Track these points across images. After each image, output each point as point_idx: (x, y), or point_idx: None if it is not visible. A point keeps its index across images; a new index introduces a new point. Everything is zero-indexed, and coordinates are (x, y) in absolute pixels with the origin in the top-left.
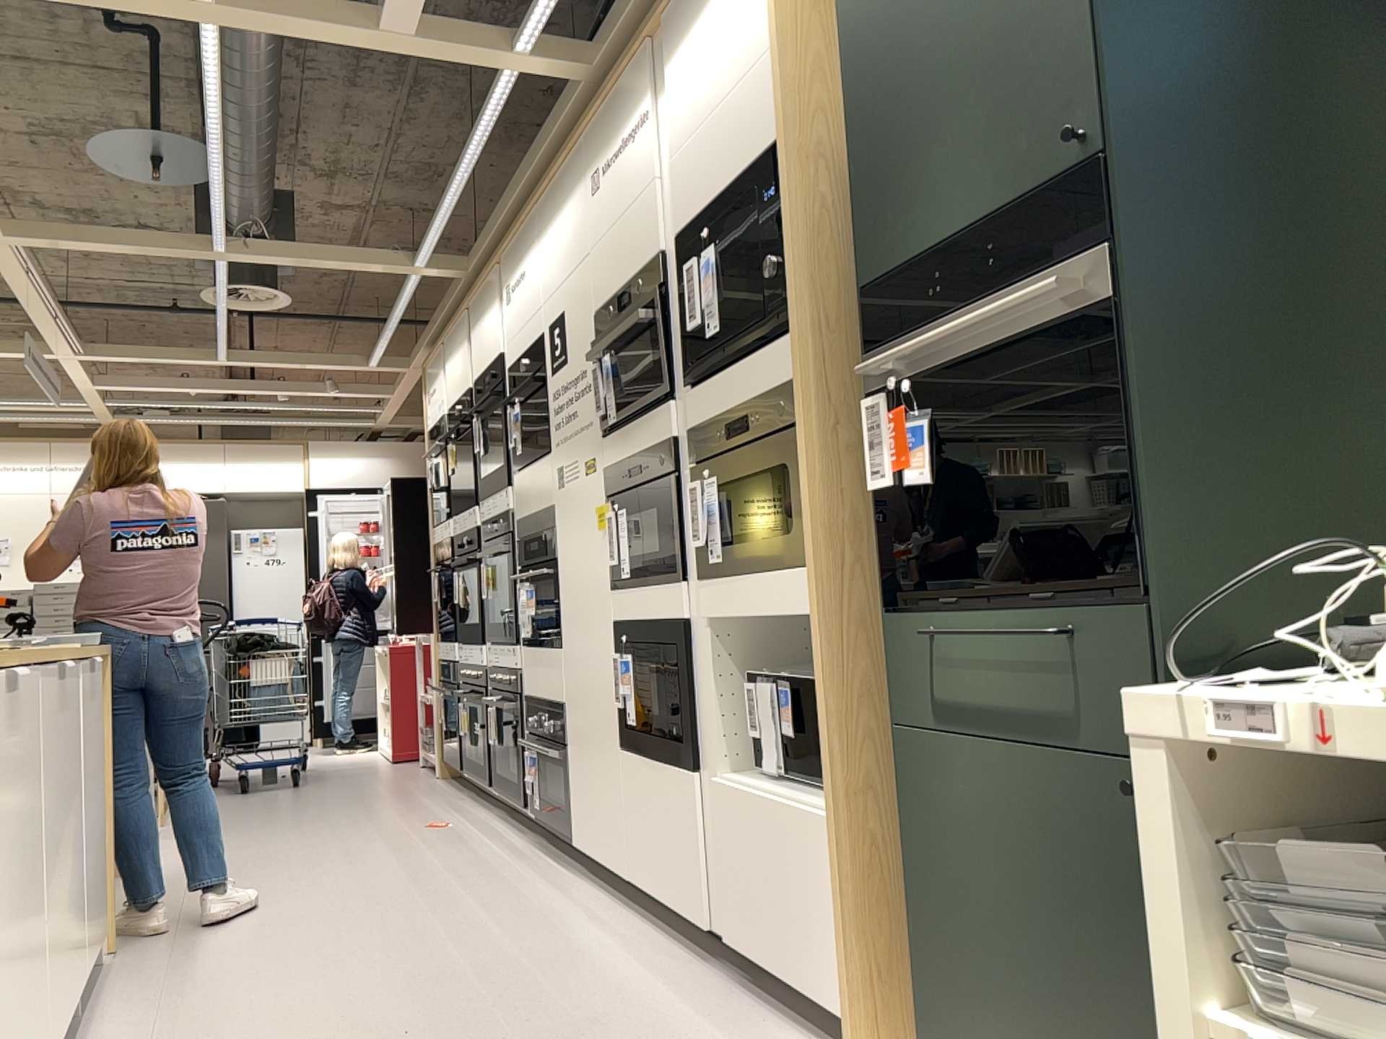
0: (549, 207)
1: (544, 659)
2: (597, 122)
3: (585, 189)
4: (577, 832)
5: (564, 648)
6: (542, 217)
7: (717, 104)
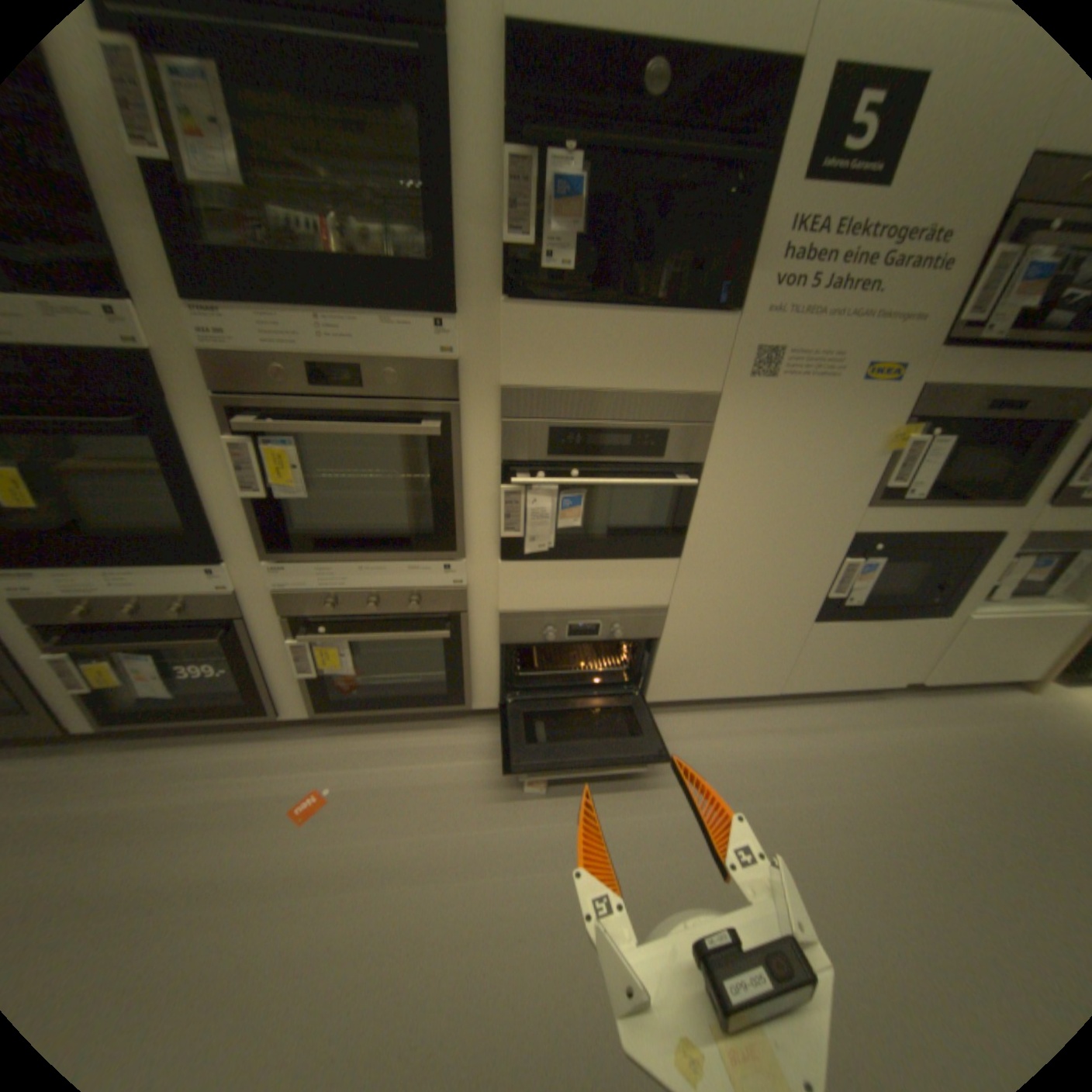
0: None
1: (605, 571)
2: None
3: None
4: (664, 692)
5: (691, 557)
6: None
7: None
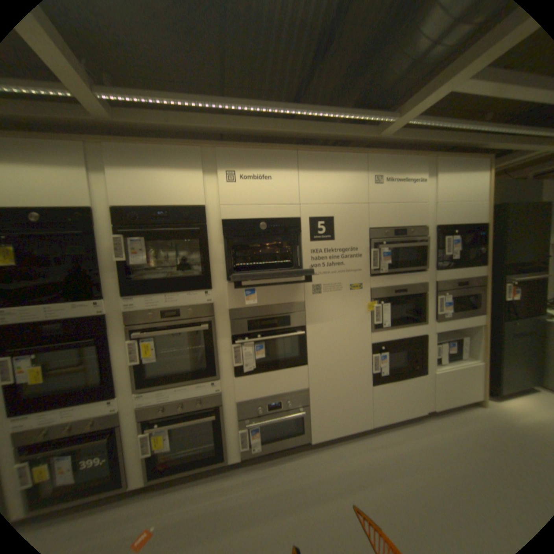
0: (318, 162)
1: (279, 376)
2: (383, 158)
3: (367, 176)
4: (319, 436)
5: (312, 364)
6: (307, 162)
7: (464, 200)
